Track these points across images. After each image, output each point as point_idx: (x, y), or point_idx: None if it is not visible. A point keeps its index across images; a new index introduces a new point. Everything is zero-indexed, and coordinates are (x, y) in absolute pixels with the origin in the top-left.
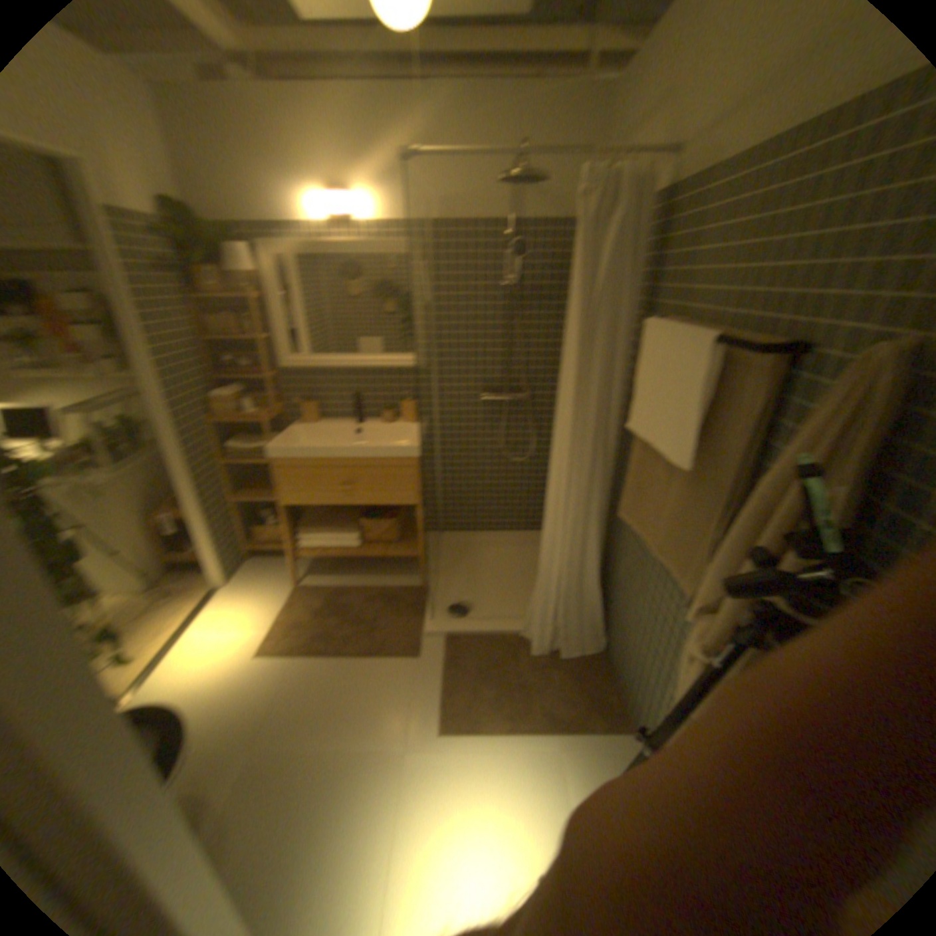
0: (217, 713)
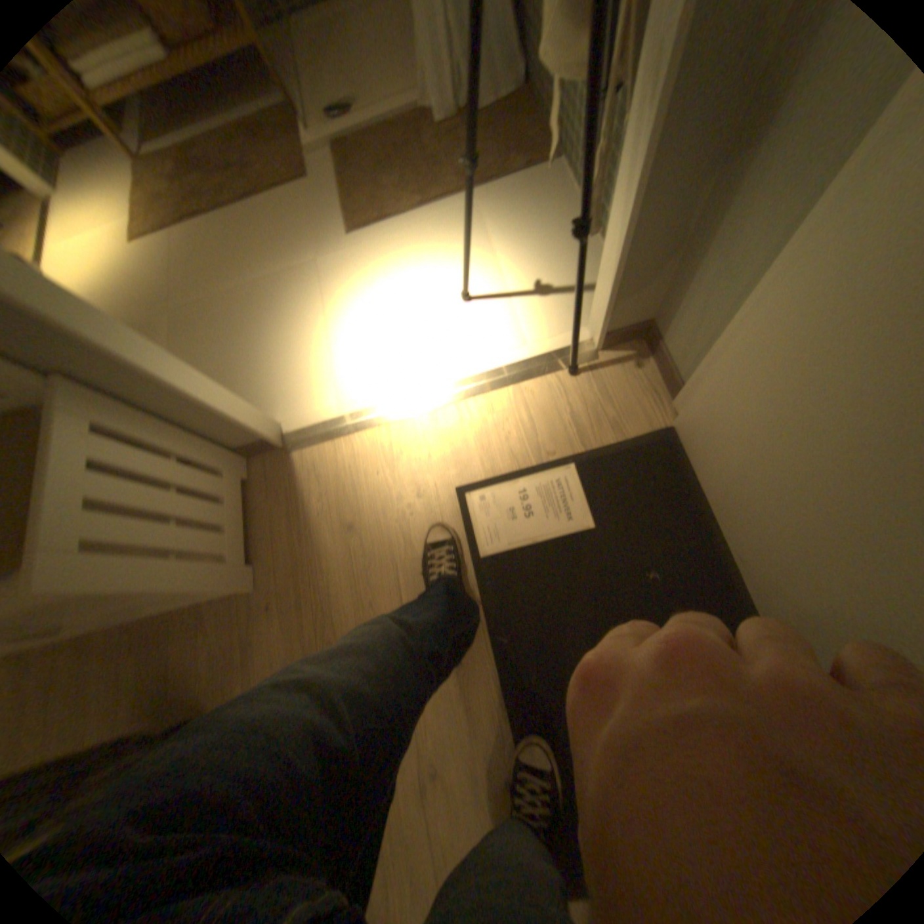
0: (120, 300)
